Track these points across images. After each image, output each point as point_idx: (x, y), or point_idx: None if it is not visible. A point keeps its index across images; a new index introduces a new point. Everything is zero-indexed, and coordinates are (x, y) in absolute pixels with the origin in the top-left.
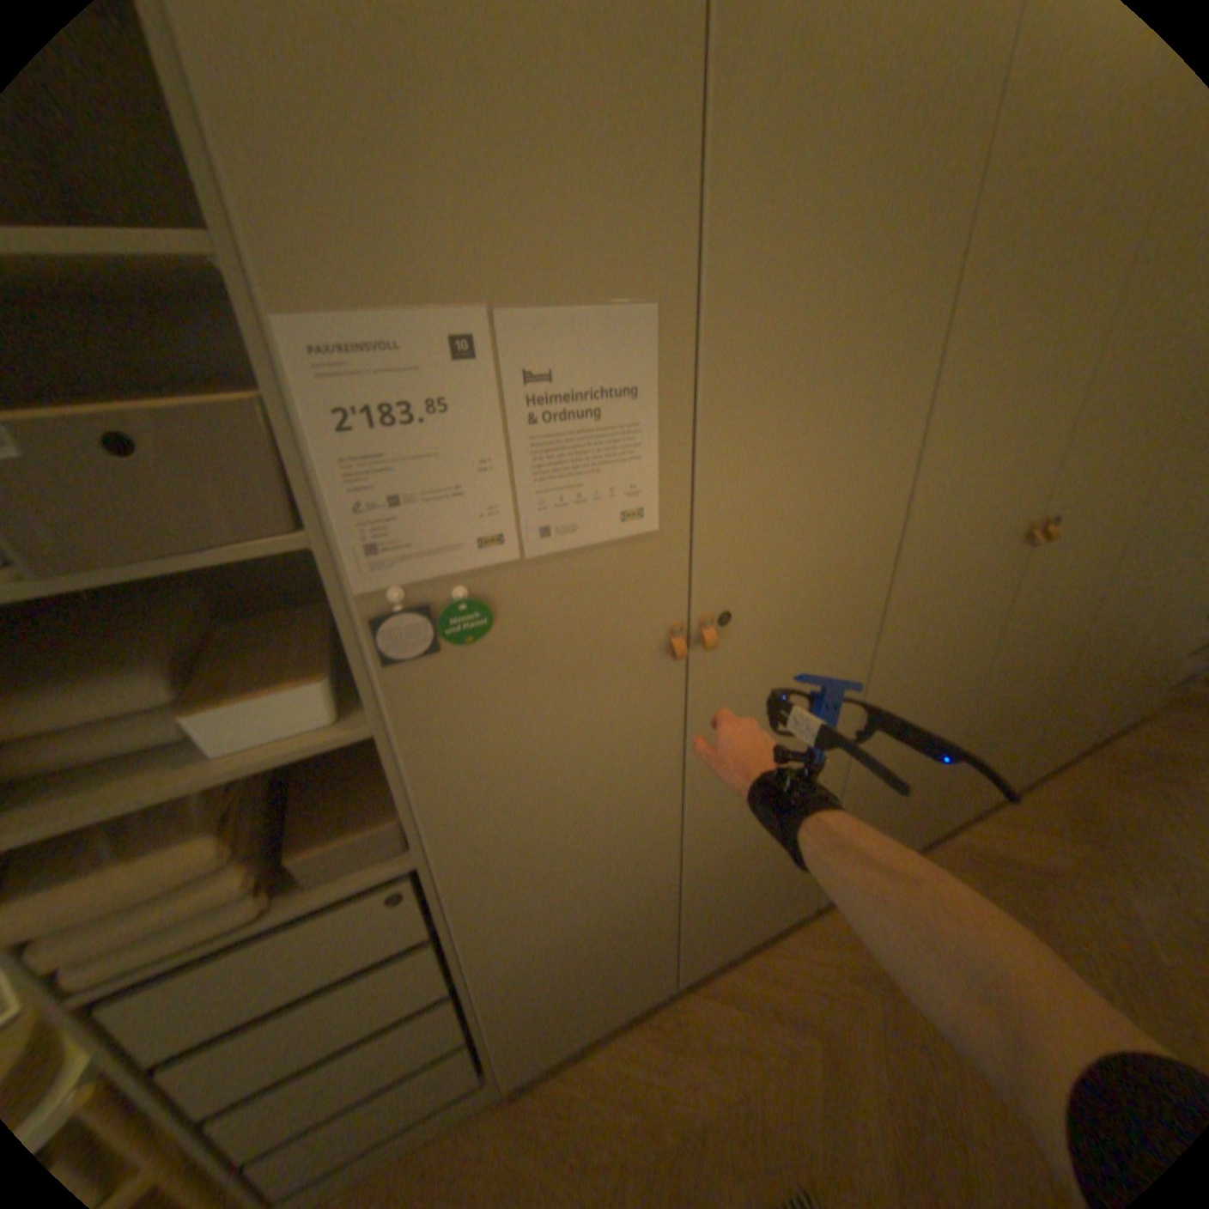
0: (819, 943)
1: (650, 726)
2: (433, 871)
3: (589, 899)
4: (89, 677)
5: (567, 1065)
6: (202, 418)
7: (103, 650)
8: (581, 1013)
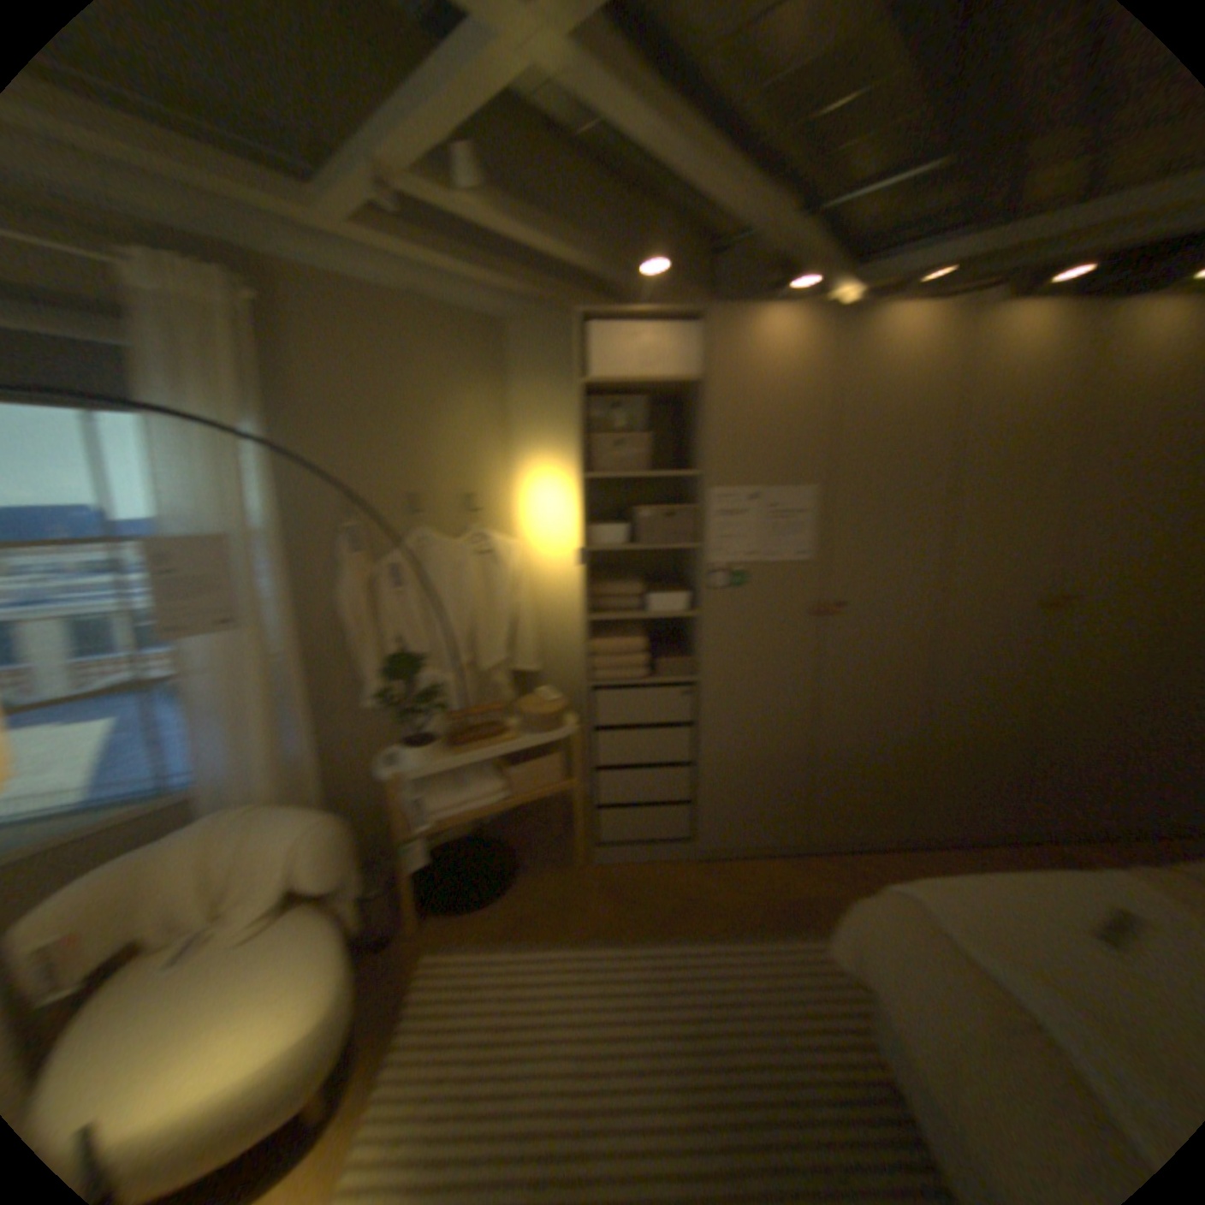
0: (915, 862)
1: (805, 648)
2: (706, 684)
3: (766, 736)
4: (626, 582)
5: (739, 861)
6: (689, 510)
7: (626, 578)
8: (752, 818)
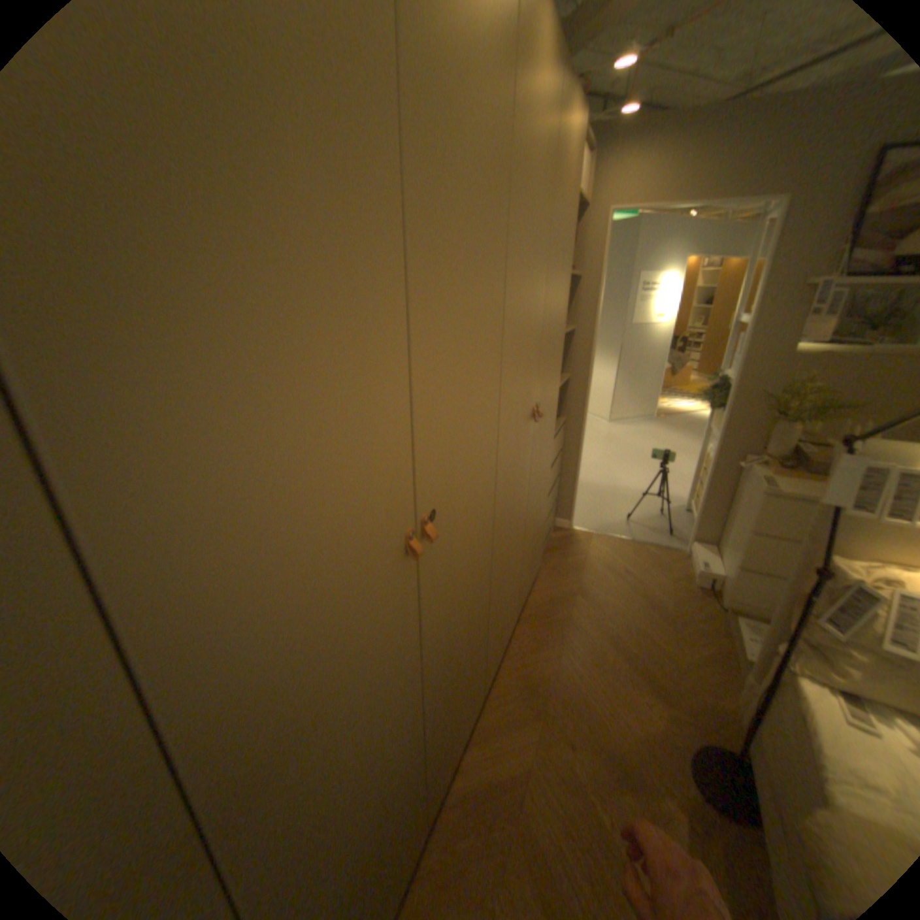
0: None
1: None
2: None
3: None
4: None
5: None
6: None
7: None
8: None
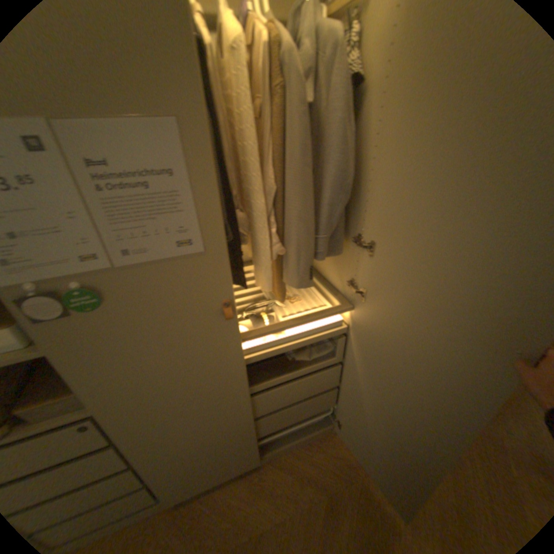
0: (337, 446)
1: (220, 351)
2: (100, 418)
3: (199, 429)
4: None
5: (204, 495)
6: None
7: None
8: (205, 476)
